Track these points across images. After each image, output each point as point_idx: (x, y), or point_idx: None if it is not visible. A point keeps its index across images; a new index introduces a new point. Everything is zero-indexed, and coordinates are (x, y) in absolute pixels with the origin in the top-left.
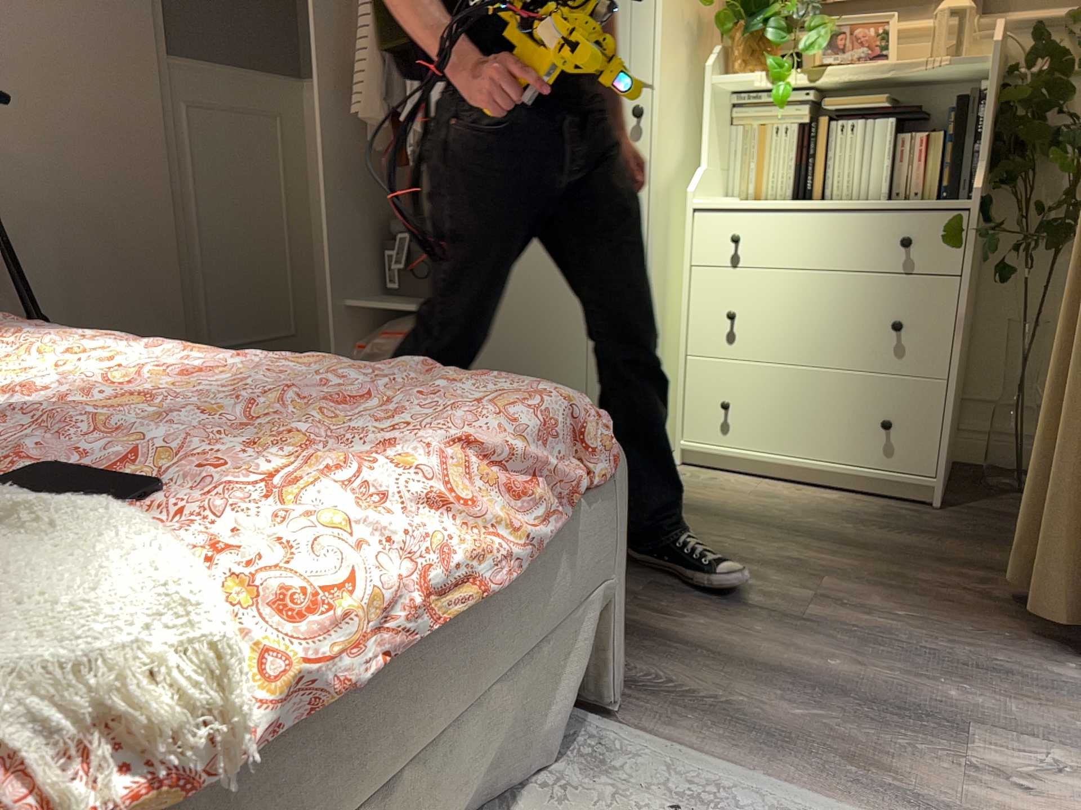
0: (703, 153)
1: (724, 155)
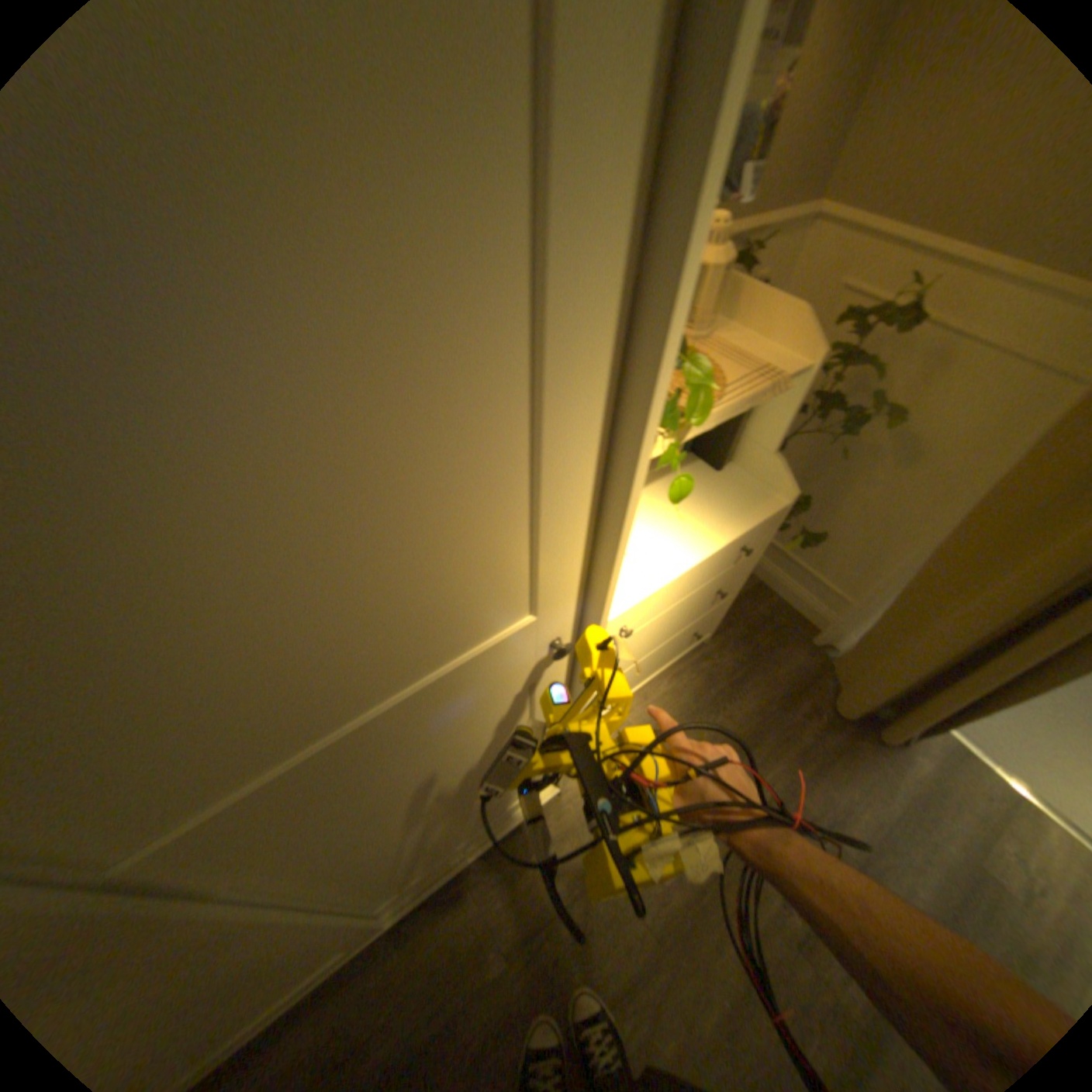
0: None
1: None
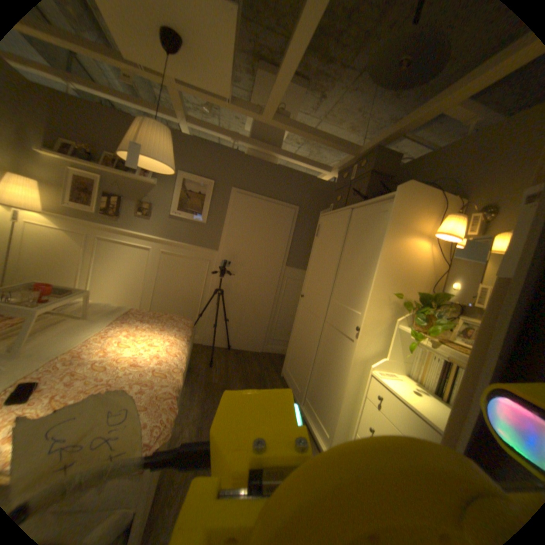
0: (388, 353)
1: (410, 356)
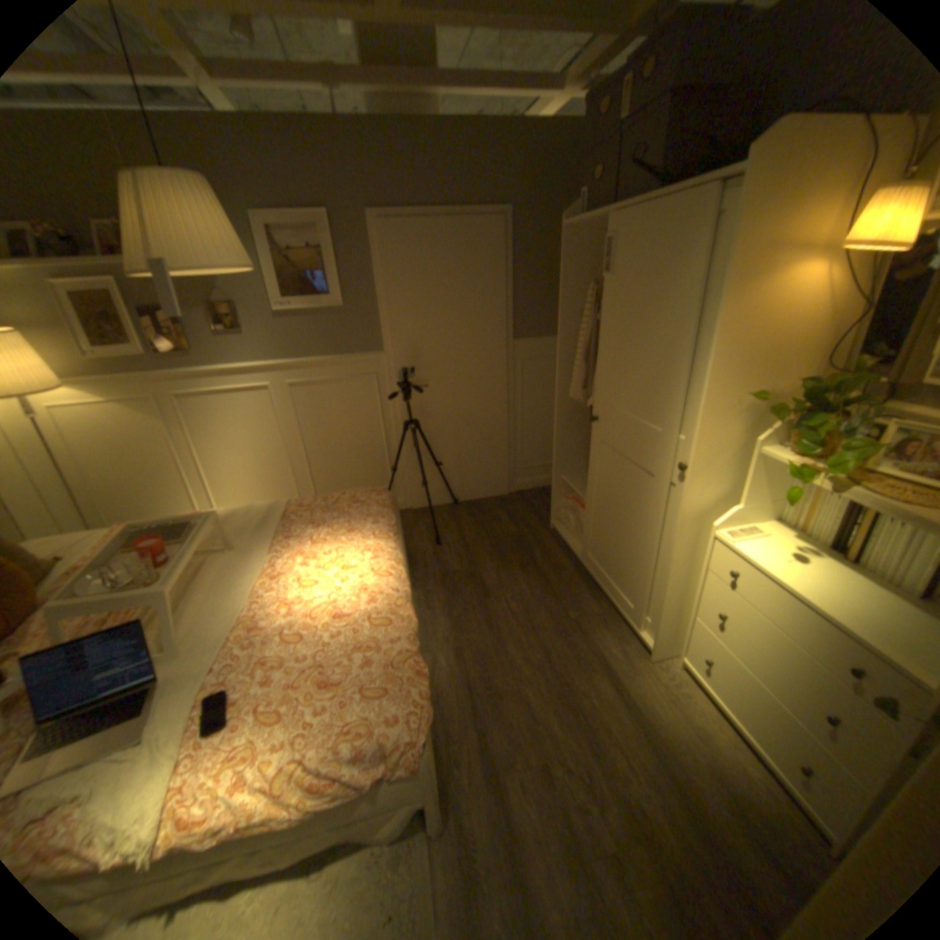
0: (744, 496)
1: (784, 490)
